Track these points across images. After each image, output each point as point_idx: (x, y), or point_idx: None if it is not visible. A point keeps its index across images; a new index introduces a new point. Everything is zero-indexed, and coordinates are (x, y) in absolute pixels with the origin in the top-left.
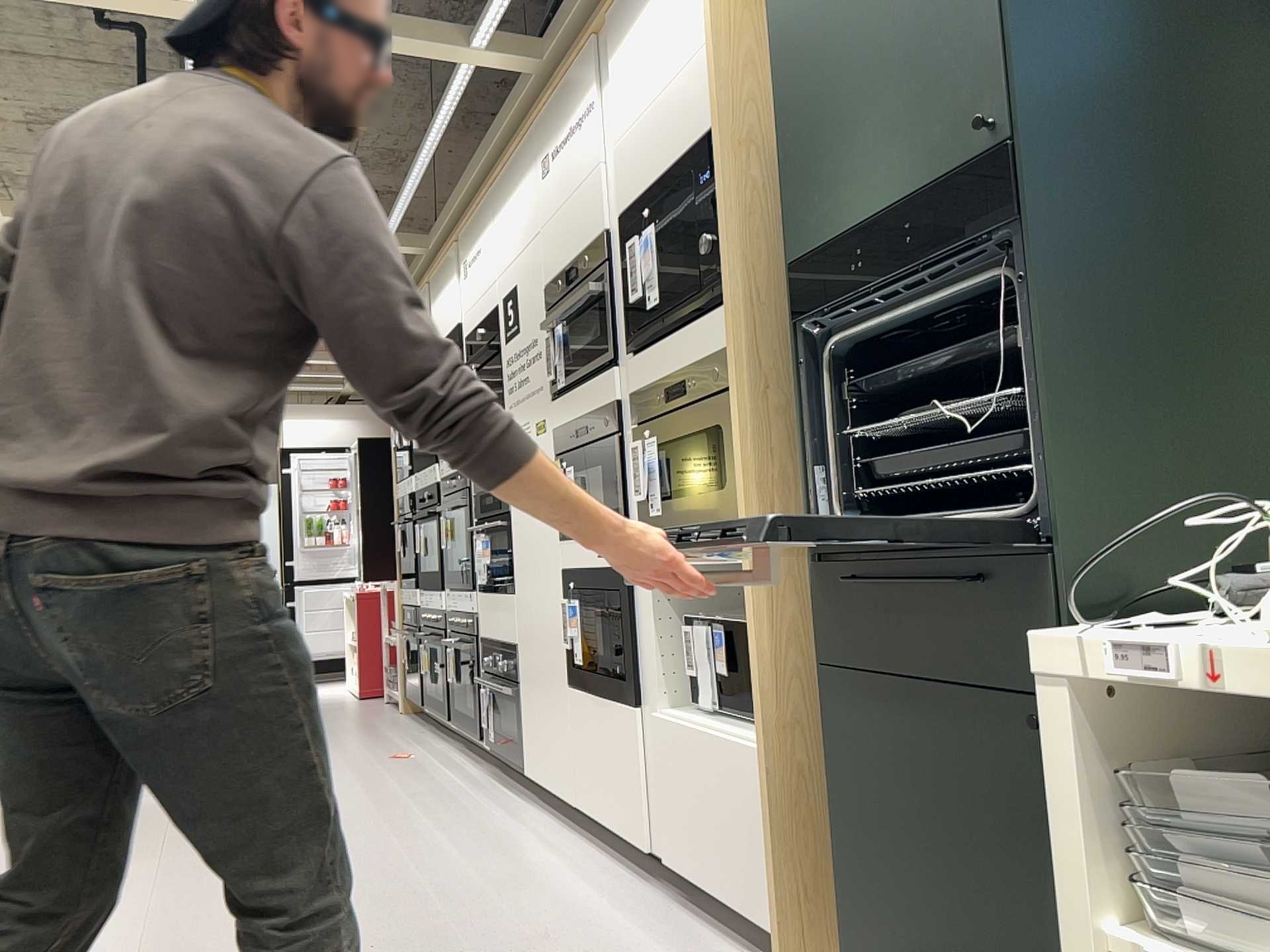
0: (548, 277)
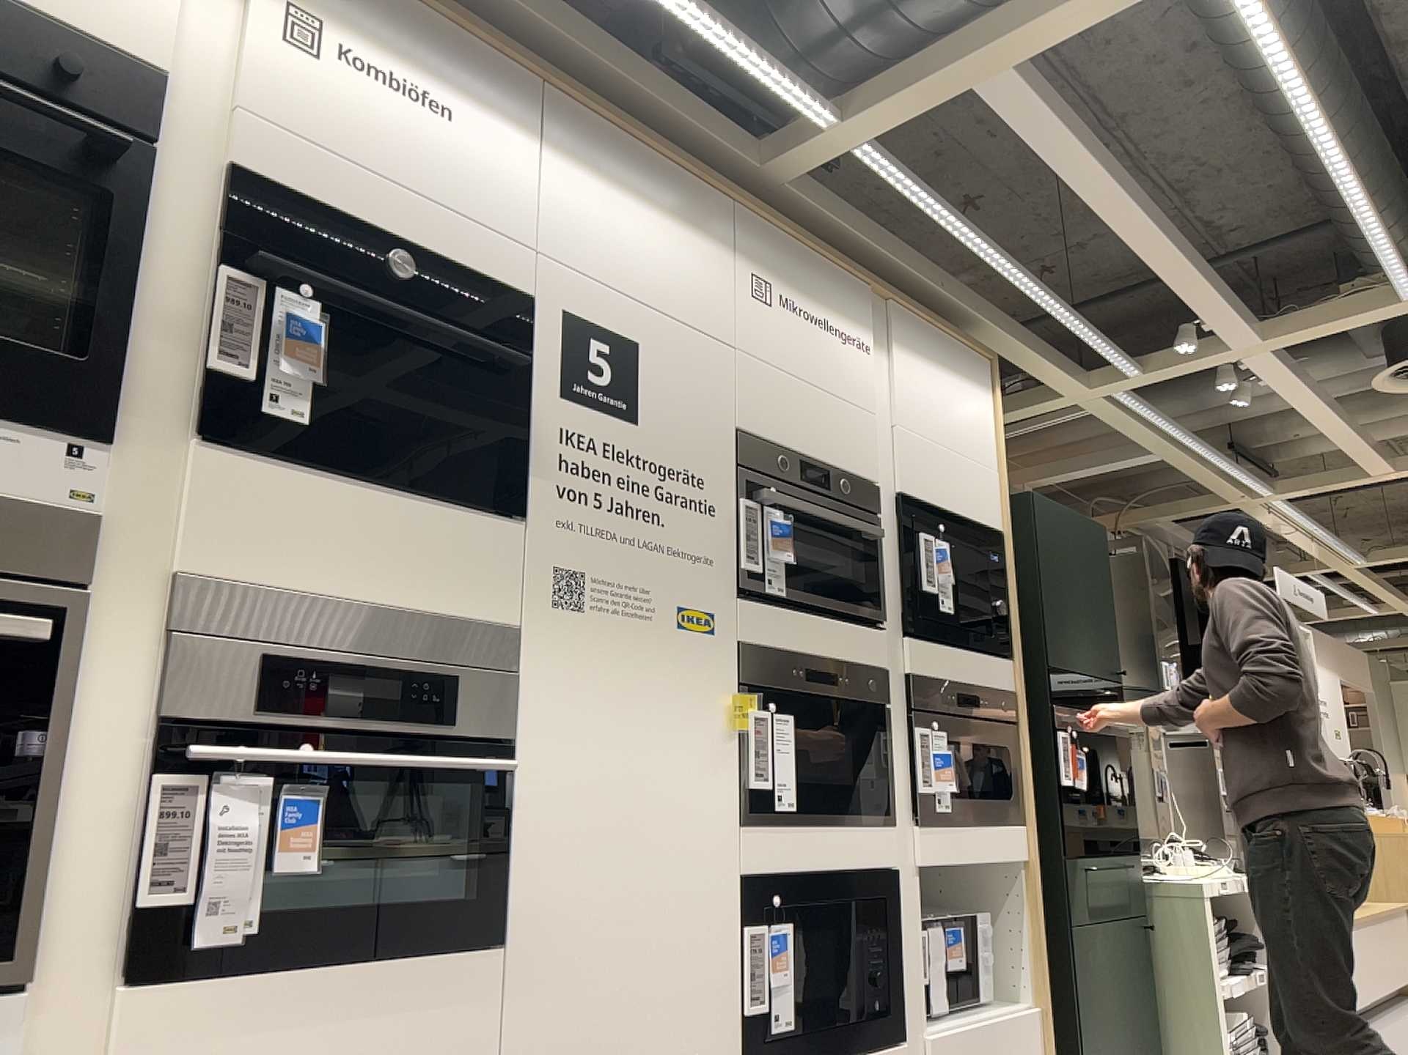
0: (750, 423)
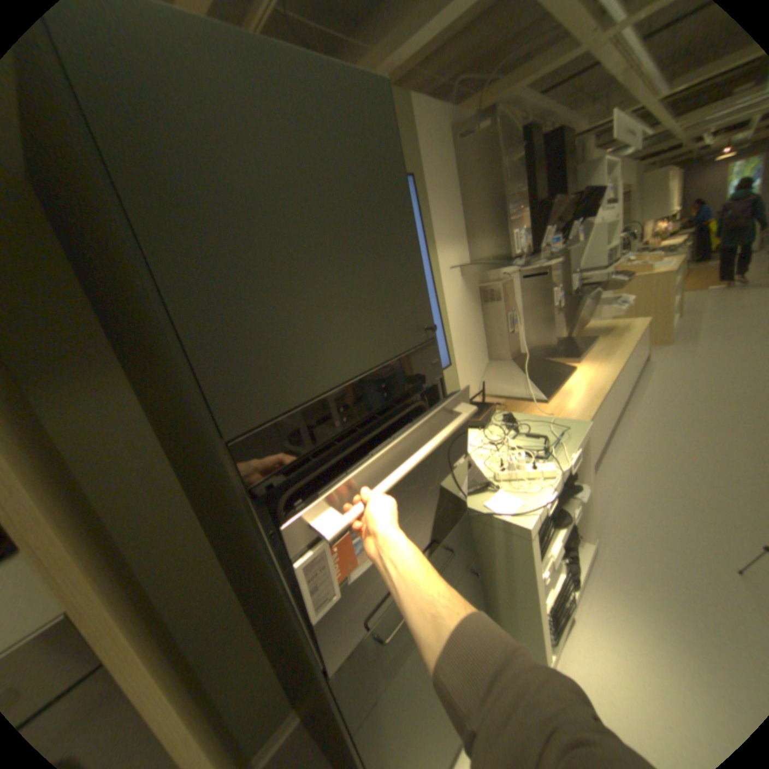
0: None
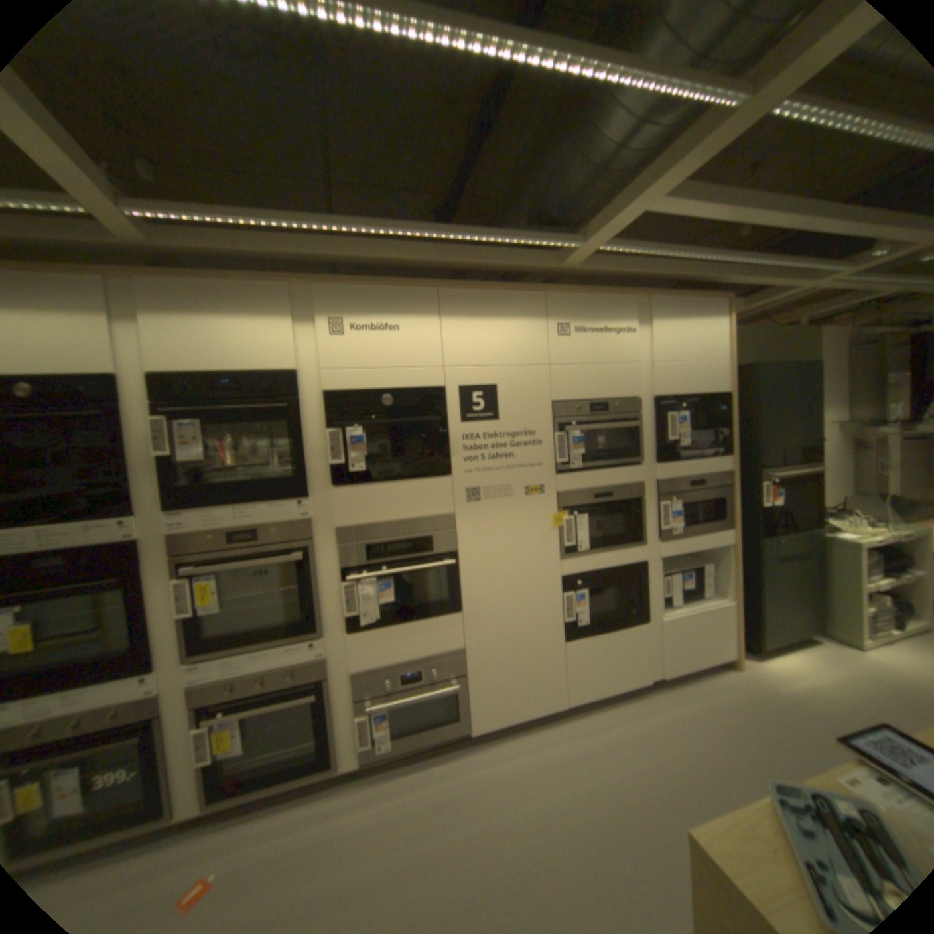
0: (559, 398)
